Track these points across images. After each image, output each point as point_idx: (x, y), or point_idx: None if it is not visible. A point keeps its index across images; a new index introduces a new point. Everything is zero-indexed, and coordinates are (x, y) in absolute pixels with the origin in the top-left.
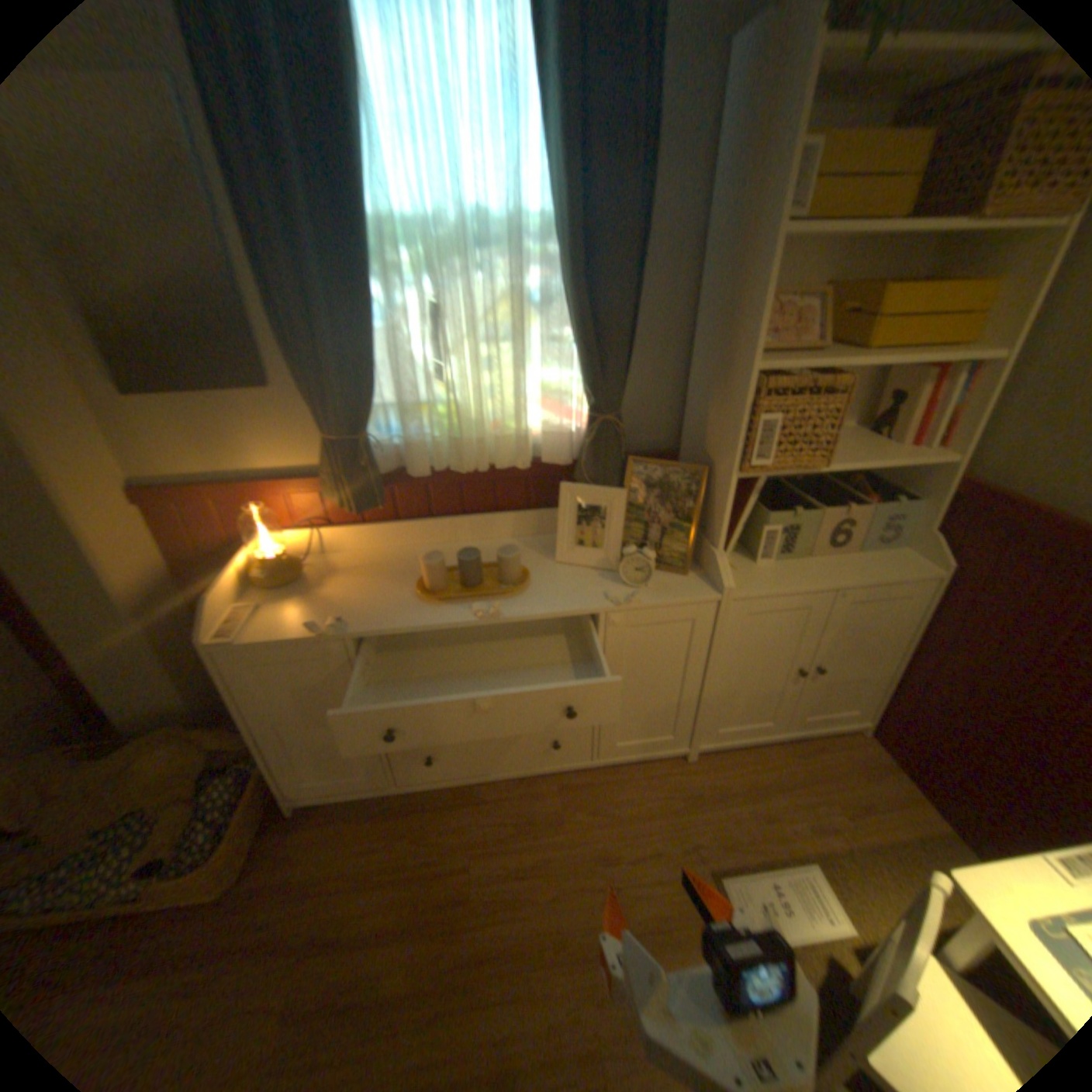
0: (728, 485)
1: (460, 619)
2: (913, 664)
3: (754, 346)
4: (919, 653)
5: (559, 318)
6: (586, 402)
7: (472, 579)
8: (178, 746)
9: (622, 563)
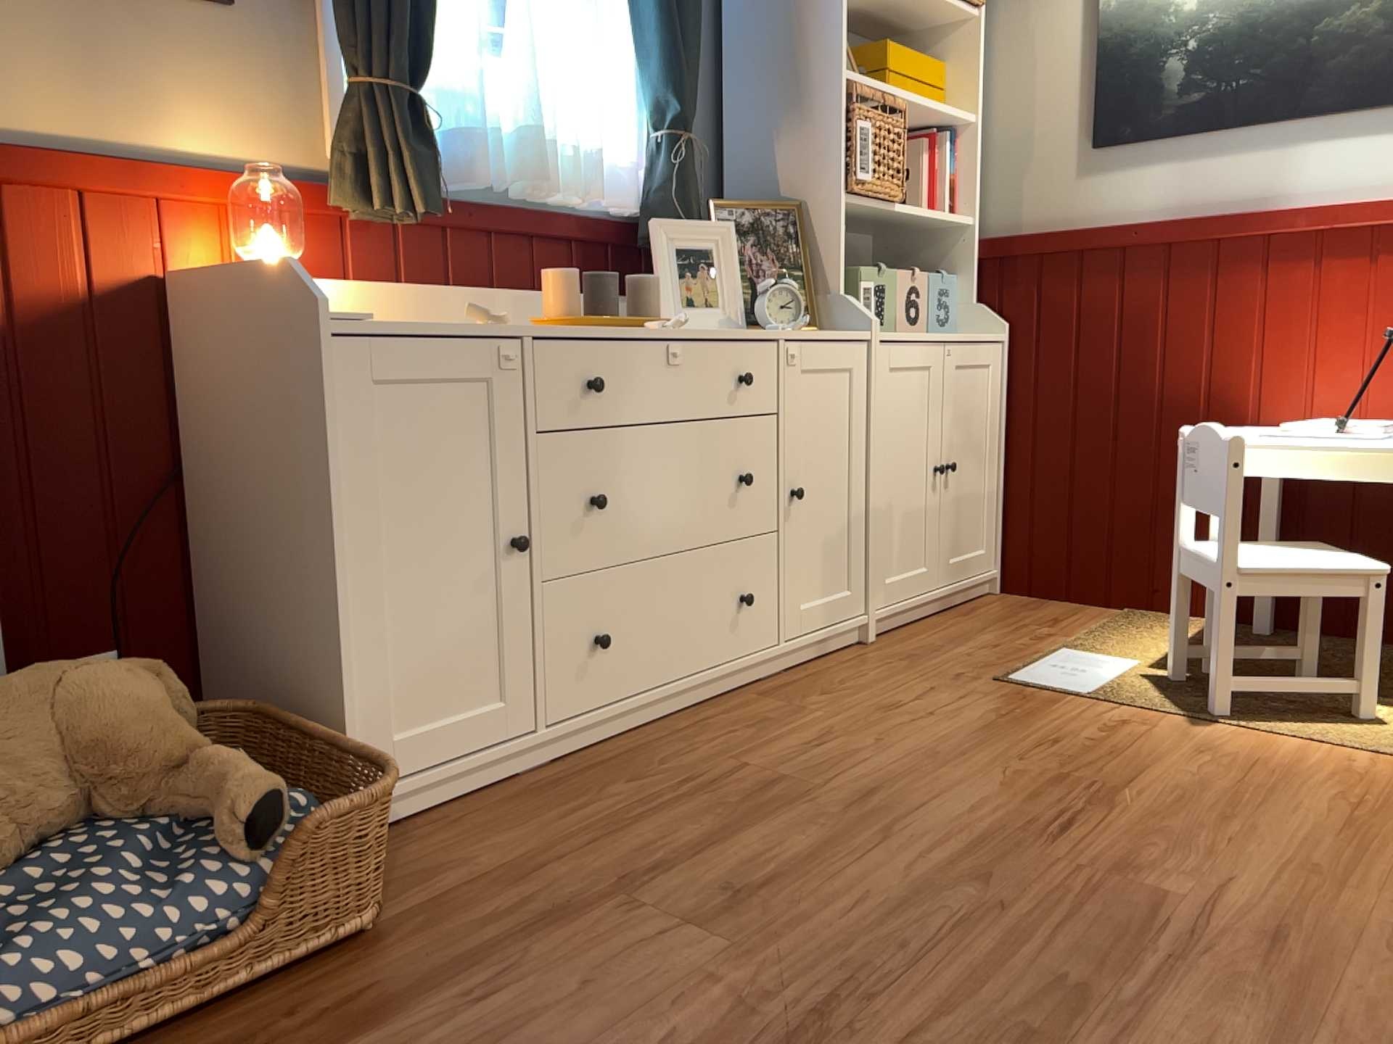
0: (836, 209)
1: (646, 331)
2: (1008, 460)
3: (837, 52)
4: (1008, 443)
5: (618, 16)
6: (654, 126)
7: (612, 311)
8: (125, 667)
9: (754, 313)
